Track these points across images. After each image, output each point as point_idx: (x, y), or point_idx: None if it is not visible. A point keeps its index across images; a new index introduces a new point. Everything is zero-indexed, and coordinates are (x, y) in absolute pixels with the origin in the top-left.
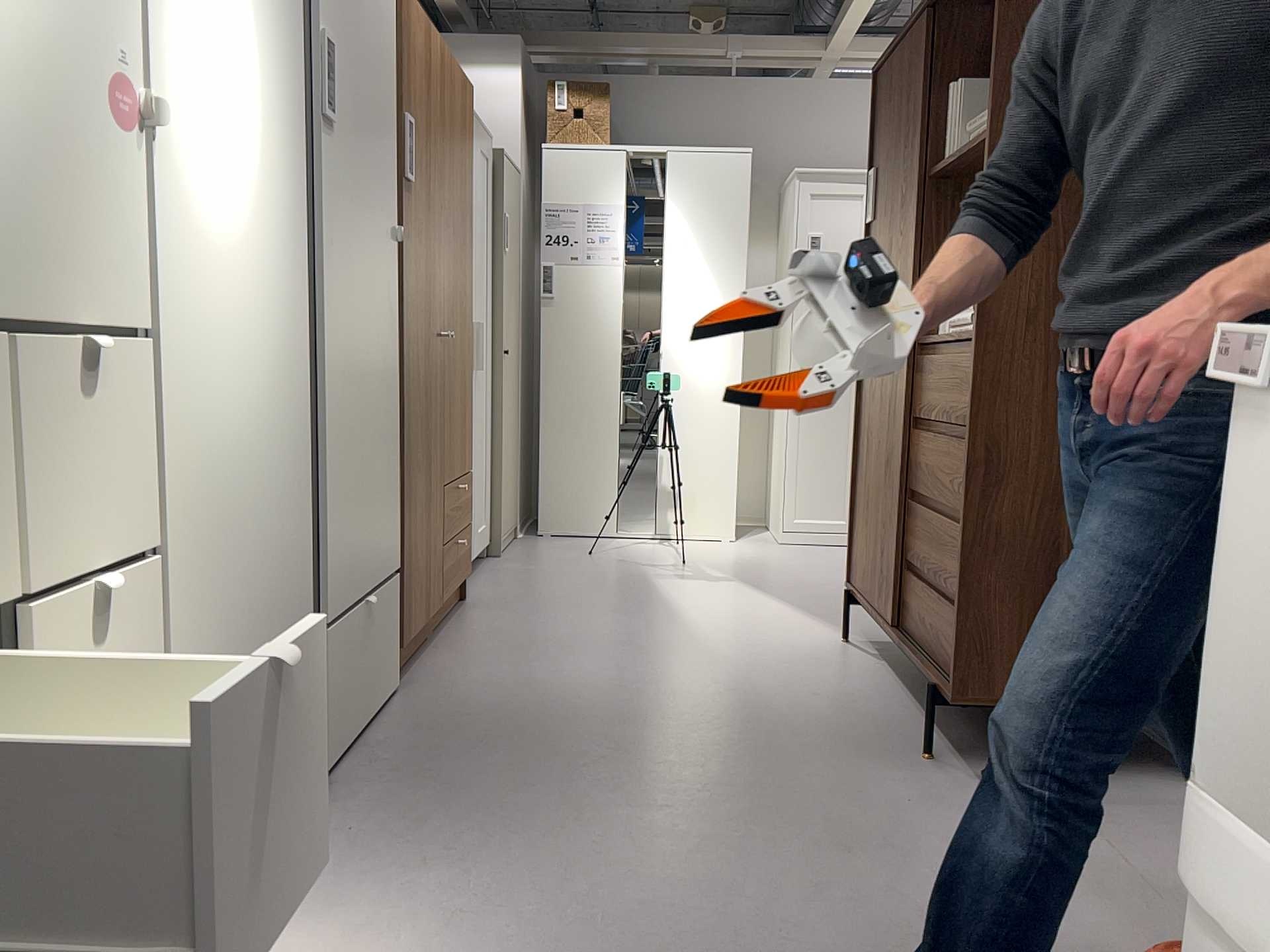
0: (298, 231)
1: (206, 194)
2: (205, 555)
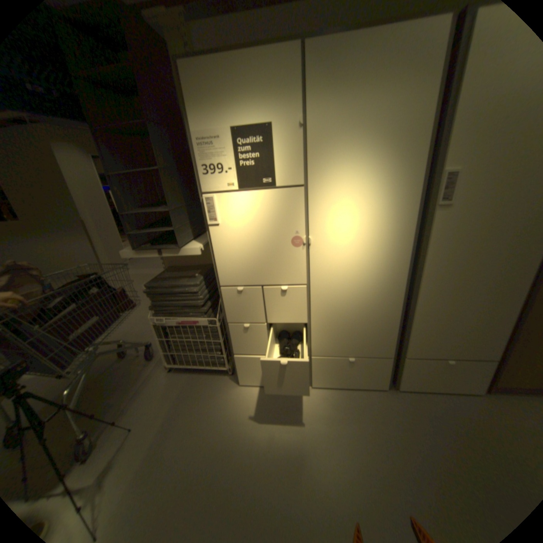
0: (412, 248)
1: (339, 252)
2: (332, 328)
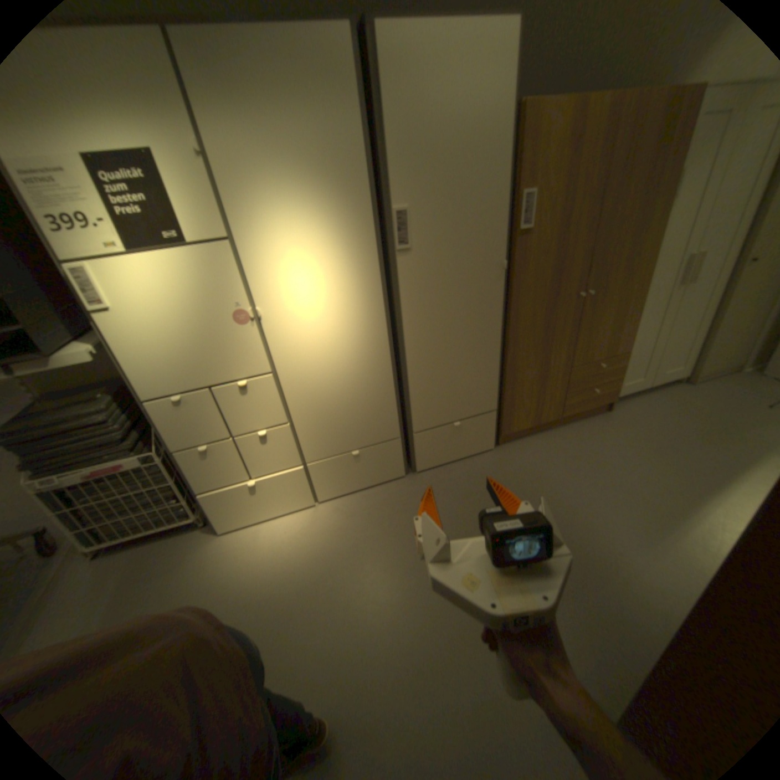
0: (384, 305)
1: (301, 322)
2: (320, 420)
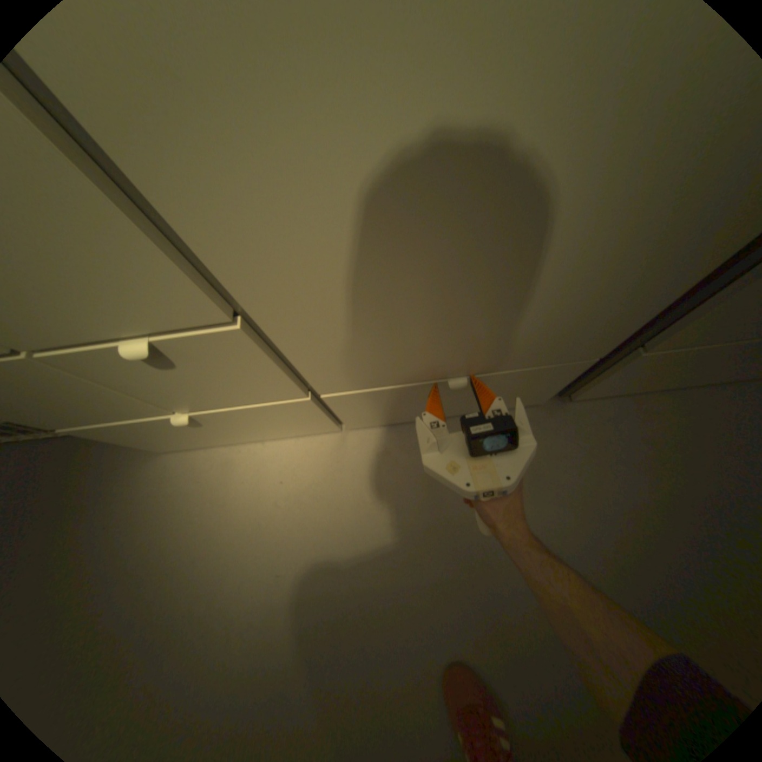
0: None
1: None
2: (369, 317)
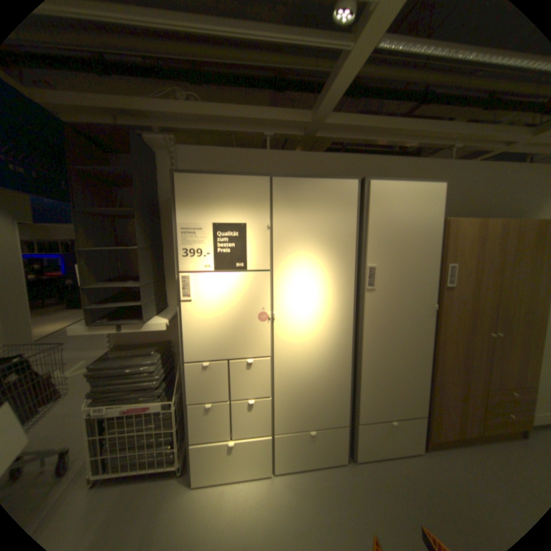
0: (353, 322)
1: (298, 325)
2: (293, 400)
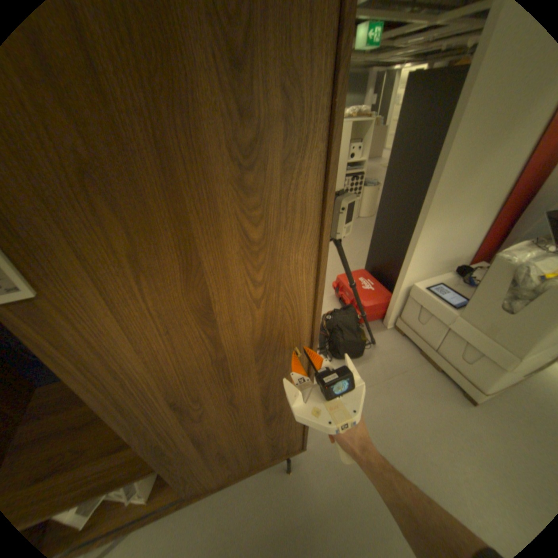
0: None
1: None
2: None
